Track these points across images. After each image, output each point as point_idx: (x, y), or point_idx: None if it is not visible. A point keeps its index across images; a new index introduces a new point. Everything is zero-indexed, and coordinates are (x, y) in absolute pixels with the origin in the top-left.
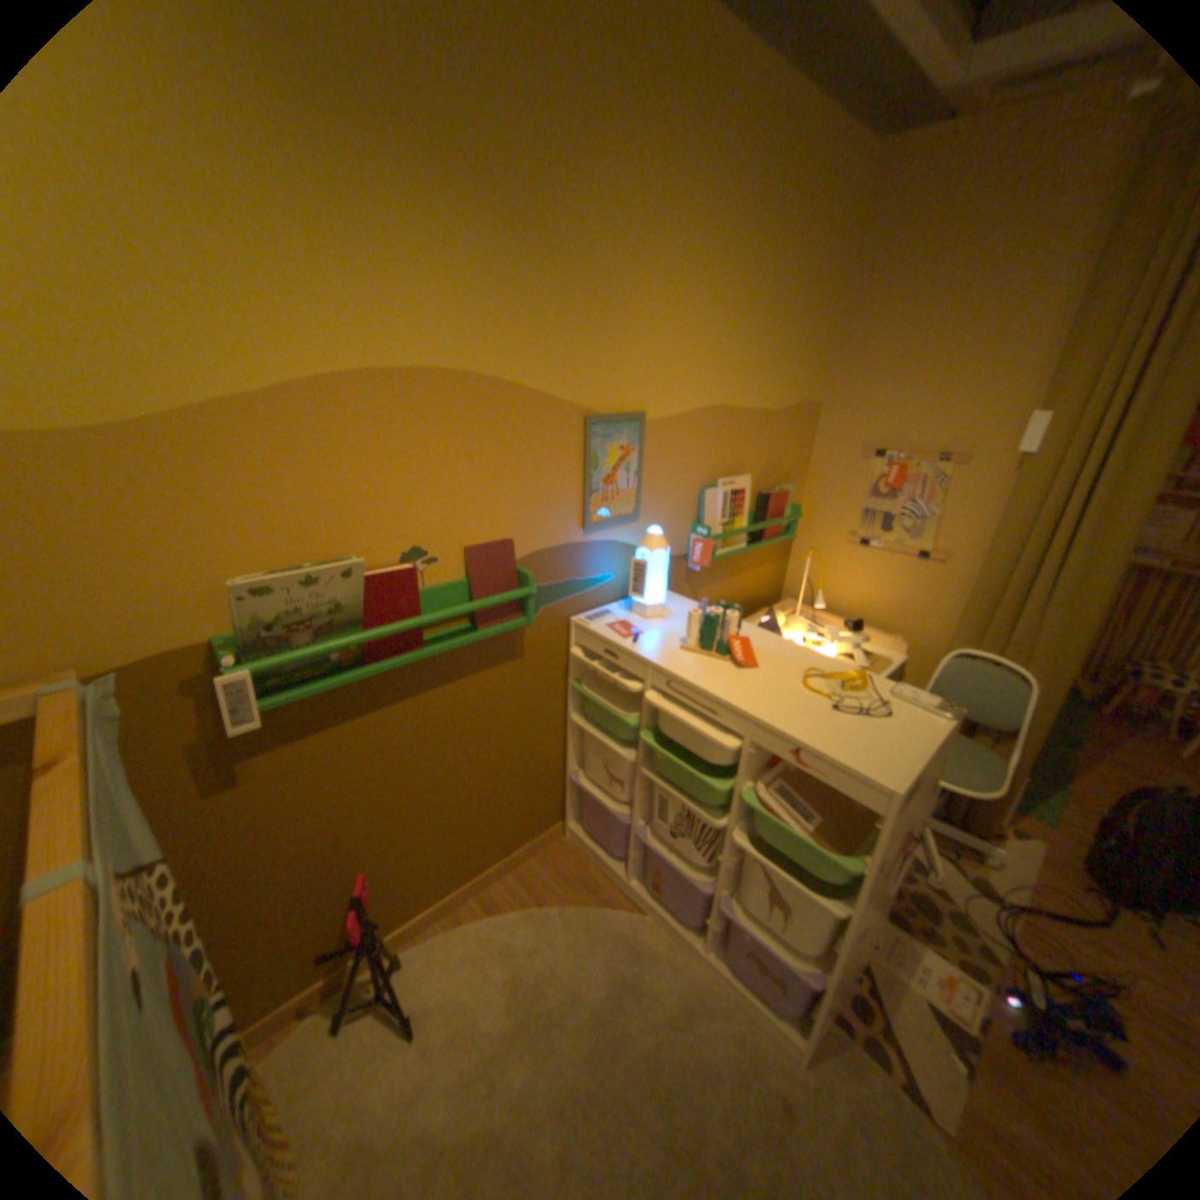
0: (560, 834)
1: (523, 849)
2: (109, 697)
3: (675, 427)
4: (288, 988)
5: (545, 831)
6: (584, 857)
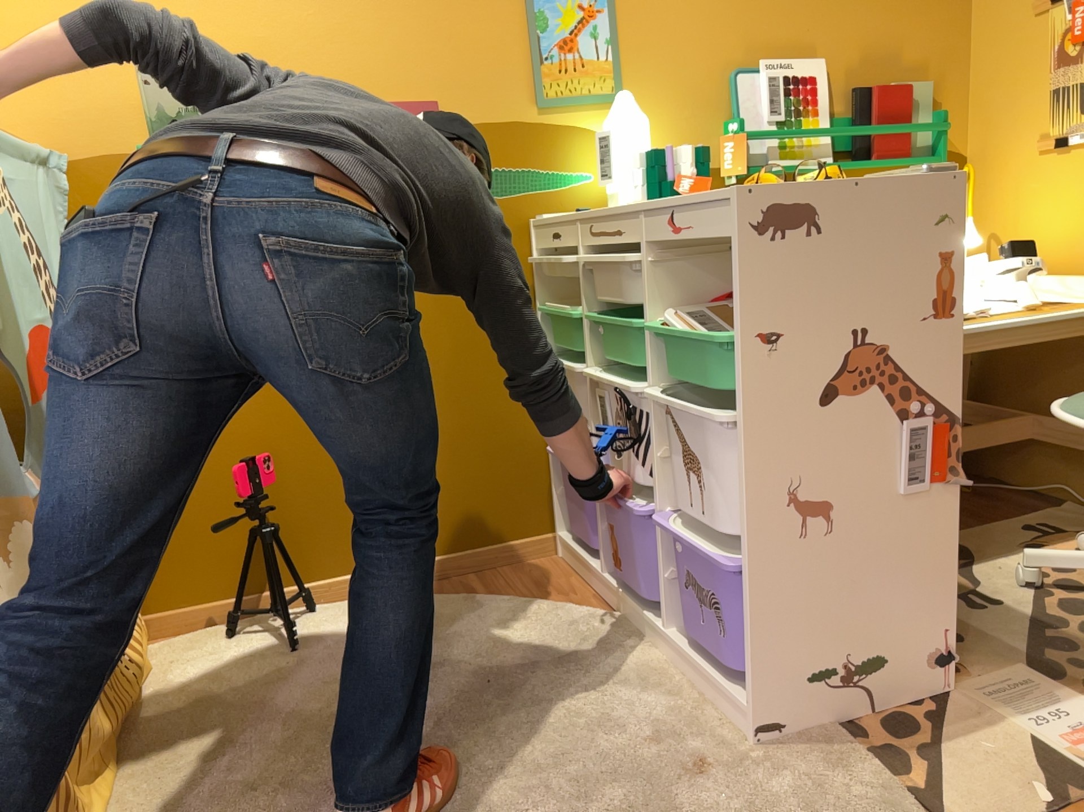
0: (551, 548)
1: (493, 546)
2: (63, 172)
3: None
4: (200, 583)
5: (527, 534)
6: (570, 569)
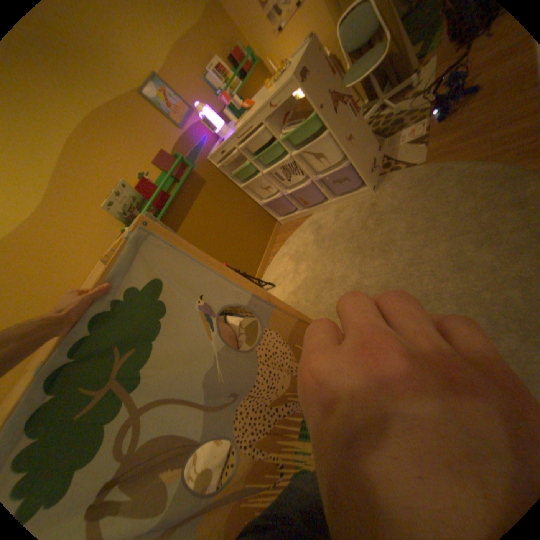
0: (280, 224)
1: (272, 235)
2: None
3: (169, 65)
4: None
5: (274, 226)
6: (290, 221)
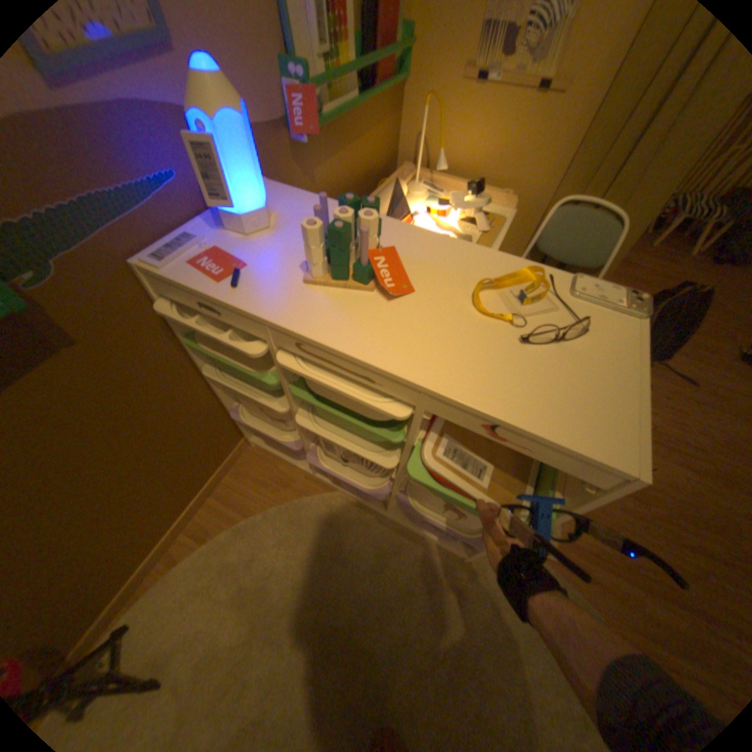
0: (246, 445)
1: (214, 476)
2: None
3: None
4: None
5: (230, 452)
6: (273, 458)
